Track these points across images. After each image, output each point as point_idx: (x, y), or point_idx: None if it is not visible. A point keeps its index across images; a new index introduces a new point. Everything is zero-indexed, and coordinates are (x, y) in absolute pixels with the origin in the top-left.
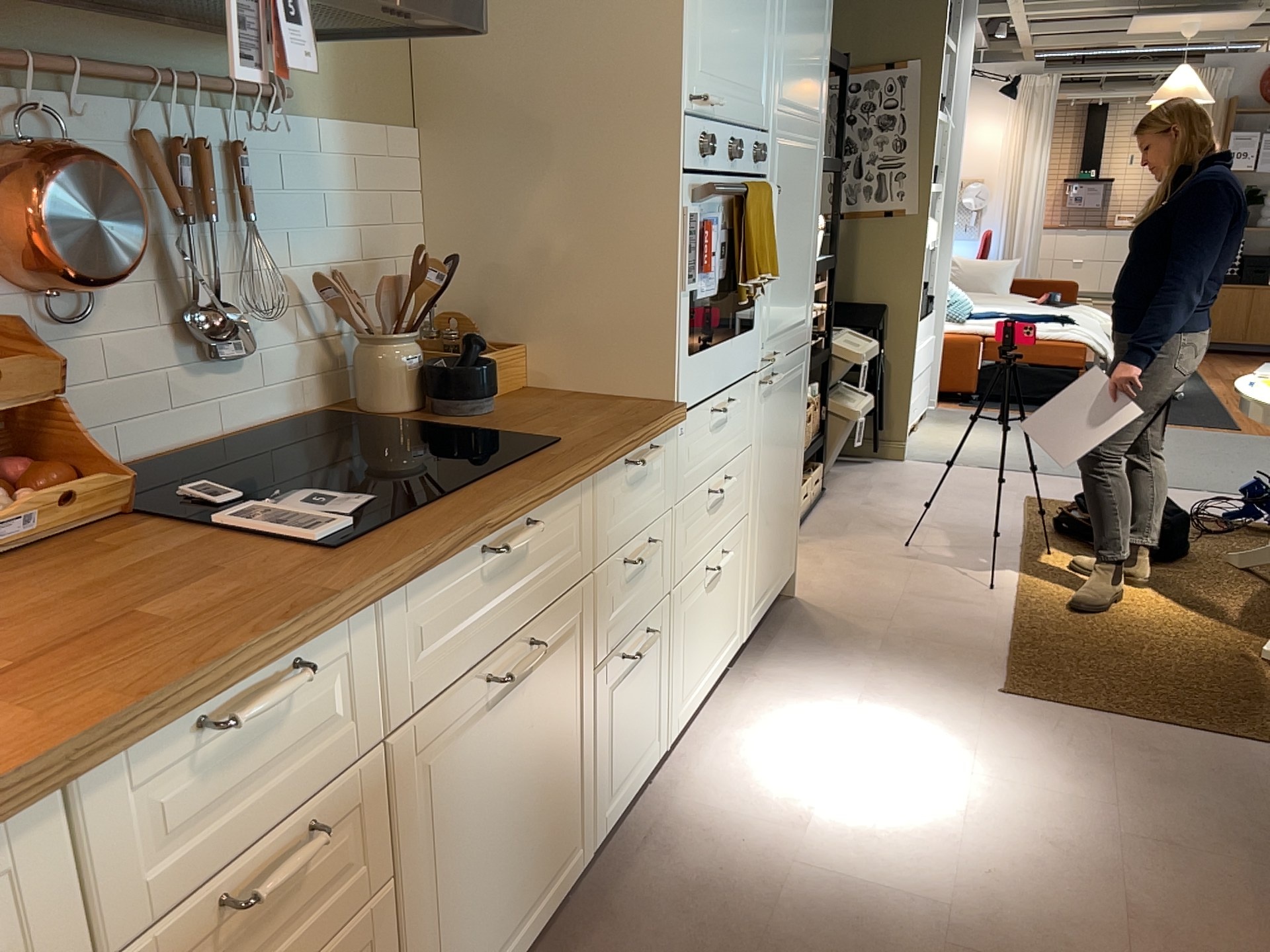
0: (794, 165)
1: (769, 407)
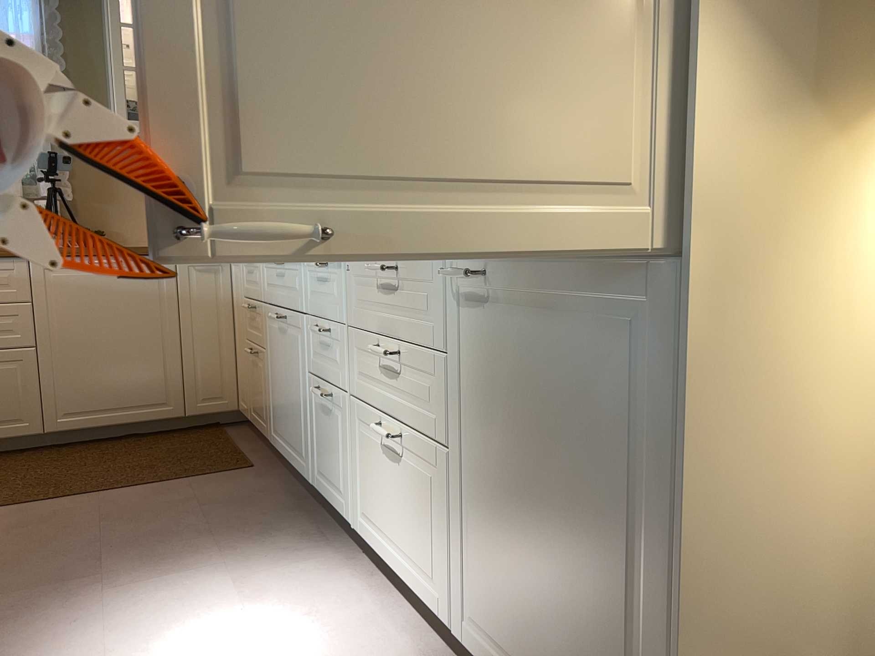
0: None
1: (484, 324)
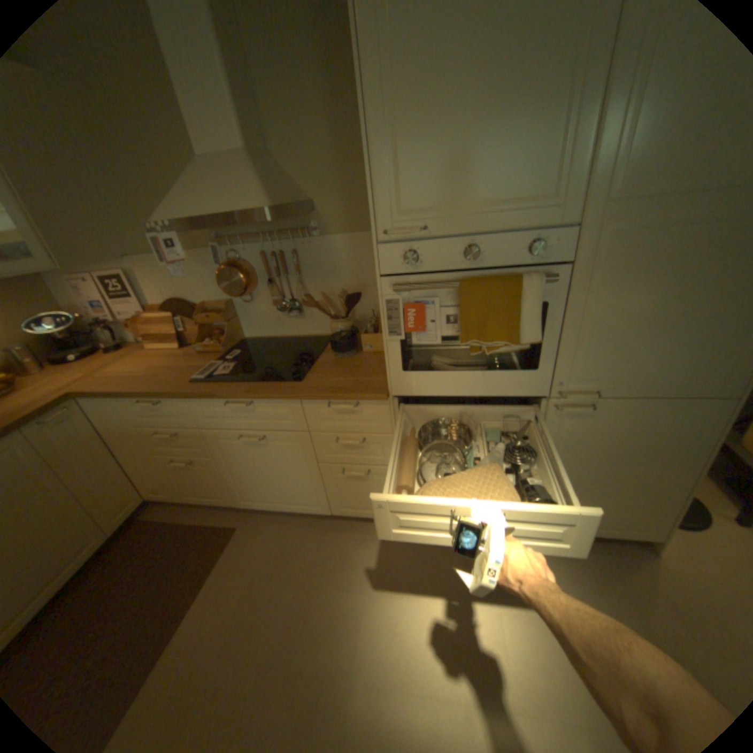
0: (670, 242)
1: (579, 424)
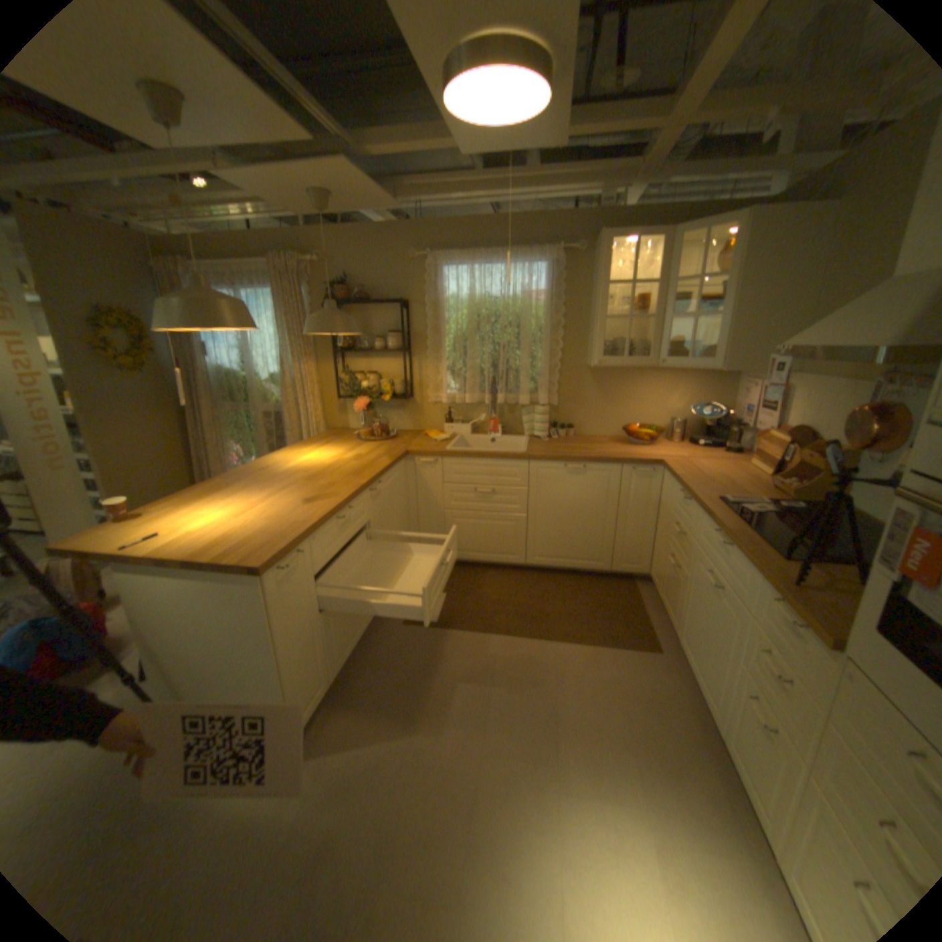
0: None
1: None
